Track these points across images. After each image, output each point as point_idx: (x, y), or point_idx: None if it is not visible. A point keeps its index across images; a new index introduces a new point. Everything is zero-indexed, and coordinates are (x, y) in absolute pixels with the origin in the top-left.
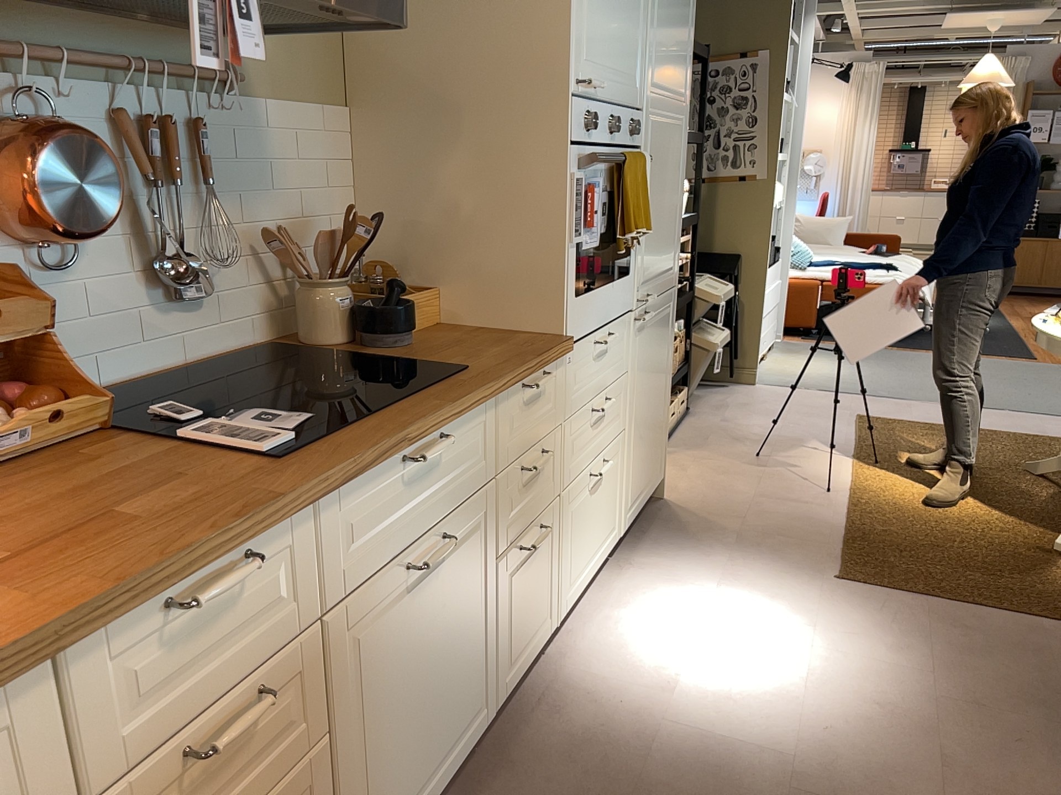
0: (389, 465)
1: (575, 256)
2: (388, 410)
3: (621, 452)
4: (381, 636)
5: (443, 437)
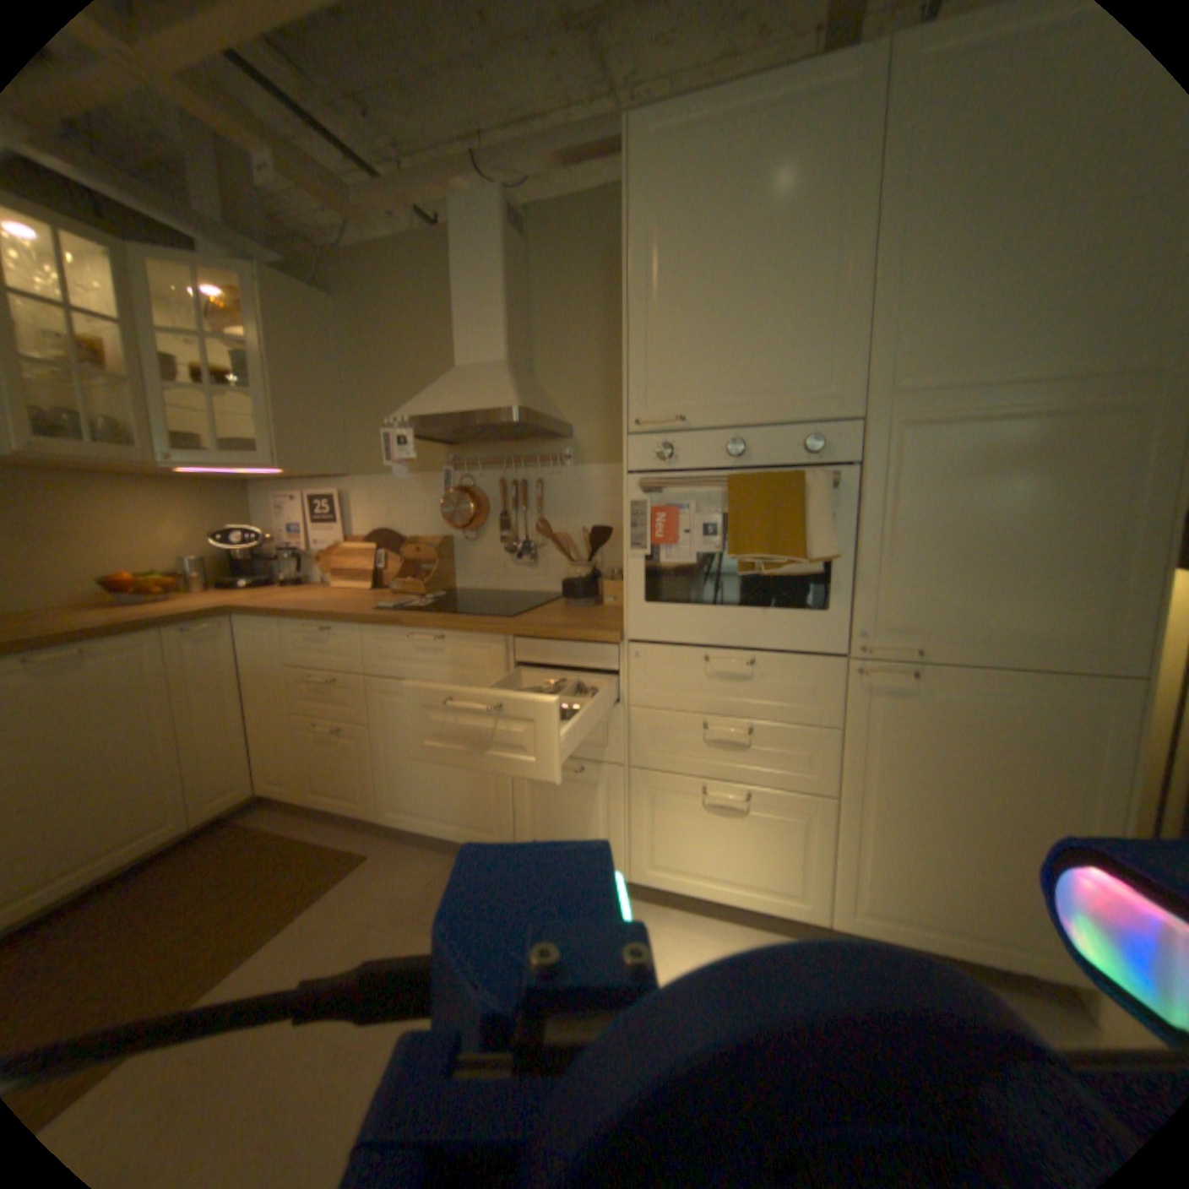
0: (399, 633)
1: (642, 565)
2: (430, 614)
3: (824, 821)
4: (395, 712)
5: (436, 637)
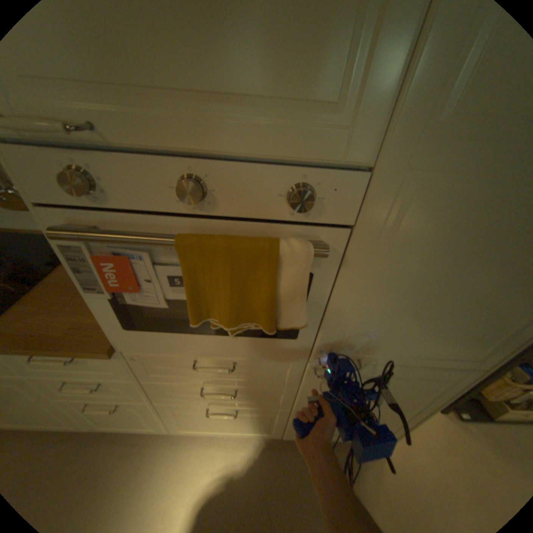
0: None
1: (109, 303)
2: None
3: (281, 416)
4: None
5: None
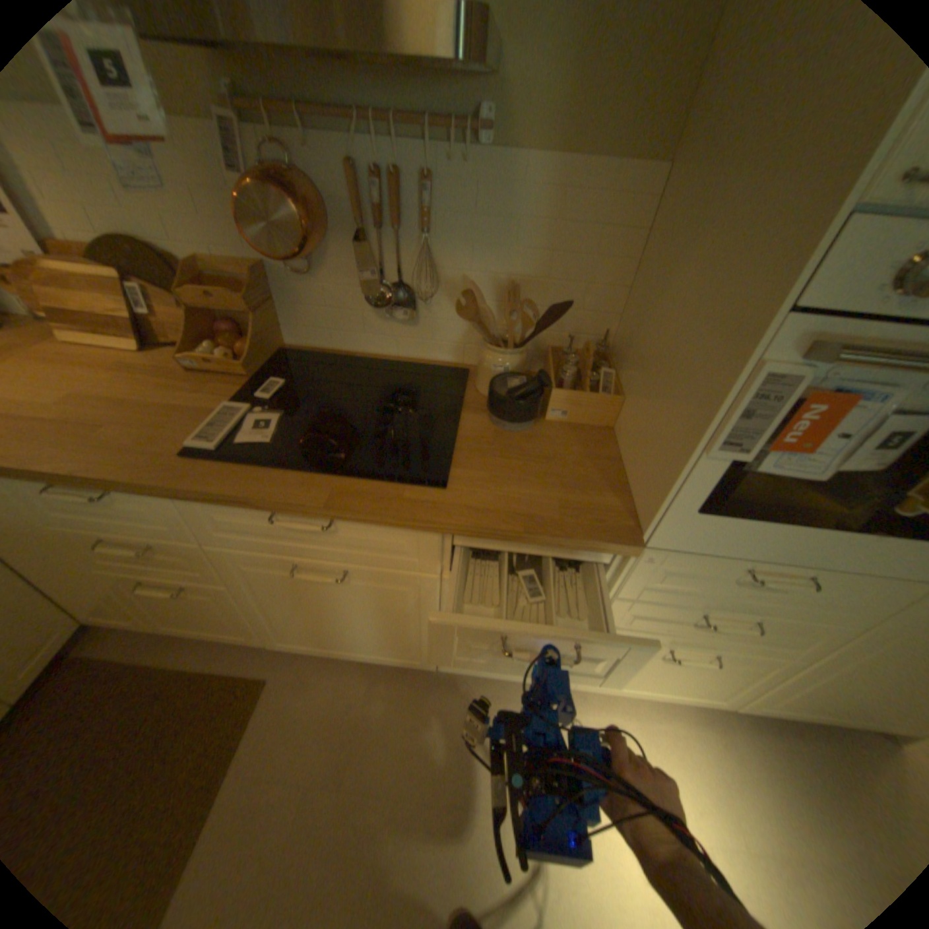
0: (253, 509)
1: (724, 469)
2: (298, 474)
3: (784, 673)
4: (269, 580)
5: (324, 521)
